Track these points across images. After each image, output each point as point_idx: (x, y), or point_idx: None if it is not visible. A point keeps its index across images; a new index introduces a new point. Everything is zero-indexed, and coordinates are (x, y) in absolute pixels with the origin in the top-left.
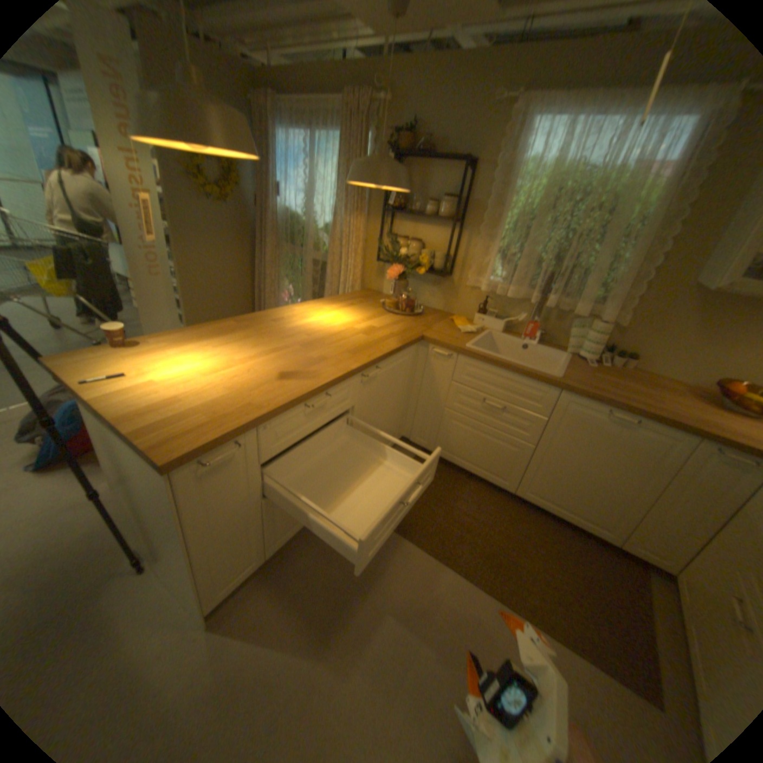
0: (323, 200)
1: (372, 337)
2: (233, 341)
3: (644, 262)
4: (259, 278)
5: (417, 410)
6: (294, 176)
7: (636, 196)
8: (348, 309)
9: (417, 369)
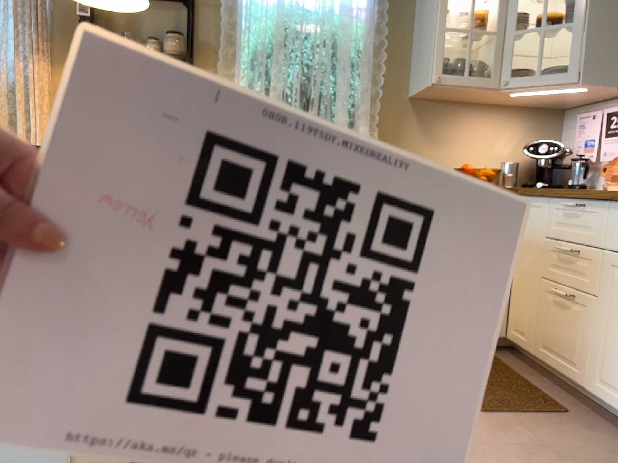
0: None
1: None
2: None
3: (370, 86)
4: None
5: None
6: None
7: (349, 31)
8: None
9: None
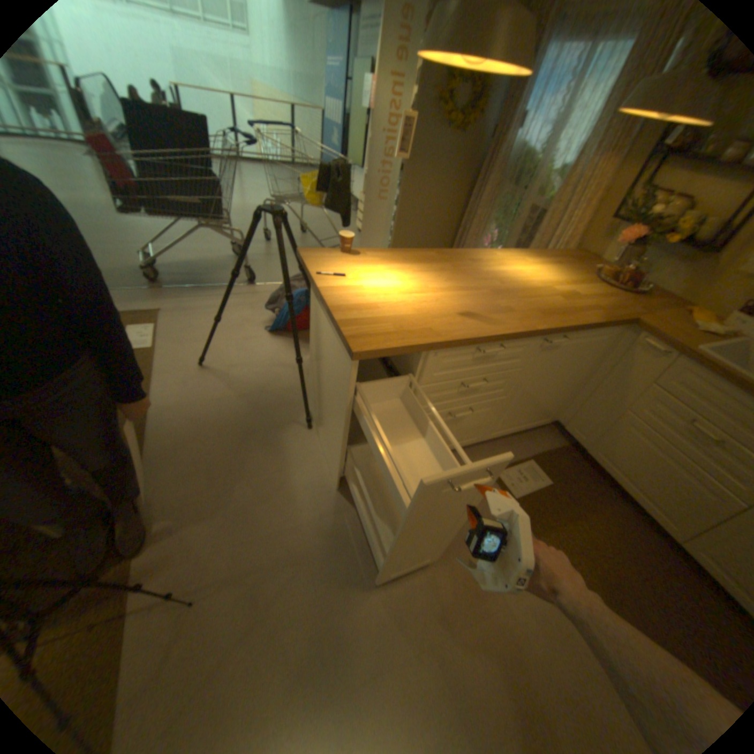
0: (573, 135)
1: (572, 304)
2: (431, 271)
3: None
4: (468, 217)
5: (590, 401)
6: (549, 104)
7: None
8: (553, 266)
9: (612, 356)
